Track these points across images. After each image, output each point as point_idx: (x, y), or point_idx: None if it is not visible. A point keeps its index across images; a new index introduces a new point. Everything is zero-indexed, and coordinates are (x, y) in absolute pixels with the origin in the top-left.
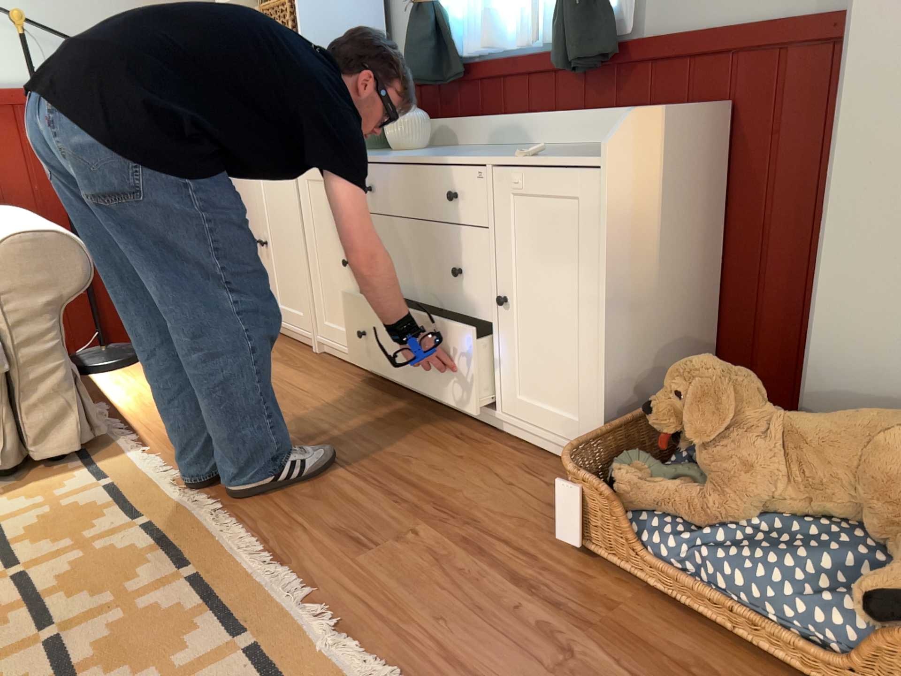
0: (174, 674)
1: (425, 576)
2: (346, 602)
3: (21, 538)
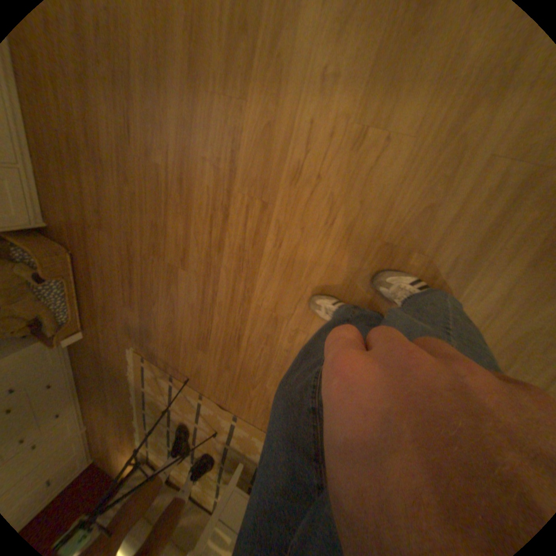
0: (150, 398)
1: (106, 361)
2: (121, 374)
3: (161, 454)
